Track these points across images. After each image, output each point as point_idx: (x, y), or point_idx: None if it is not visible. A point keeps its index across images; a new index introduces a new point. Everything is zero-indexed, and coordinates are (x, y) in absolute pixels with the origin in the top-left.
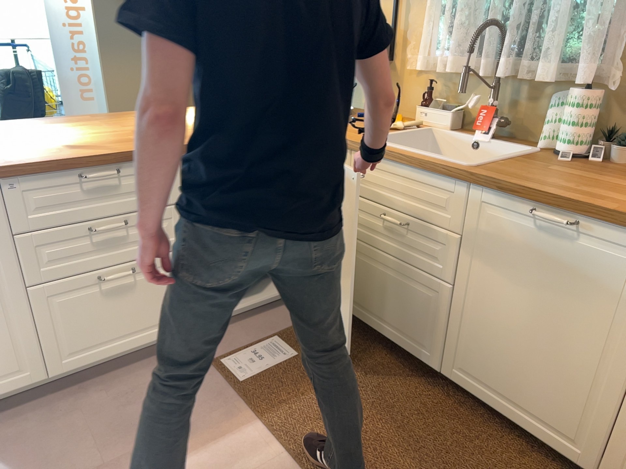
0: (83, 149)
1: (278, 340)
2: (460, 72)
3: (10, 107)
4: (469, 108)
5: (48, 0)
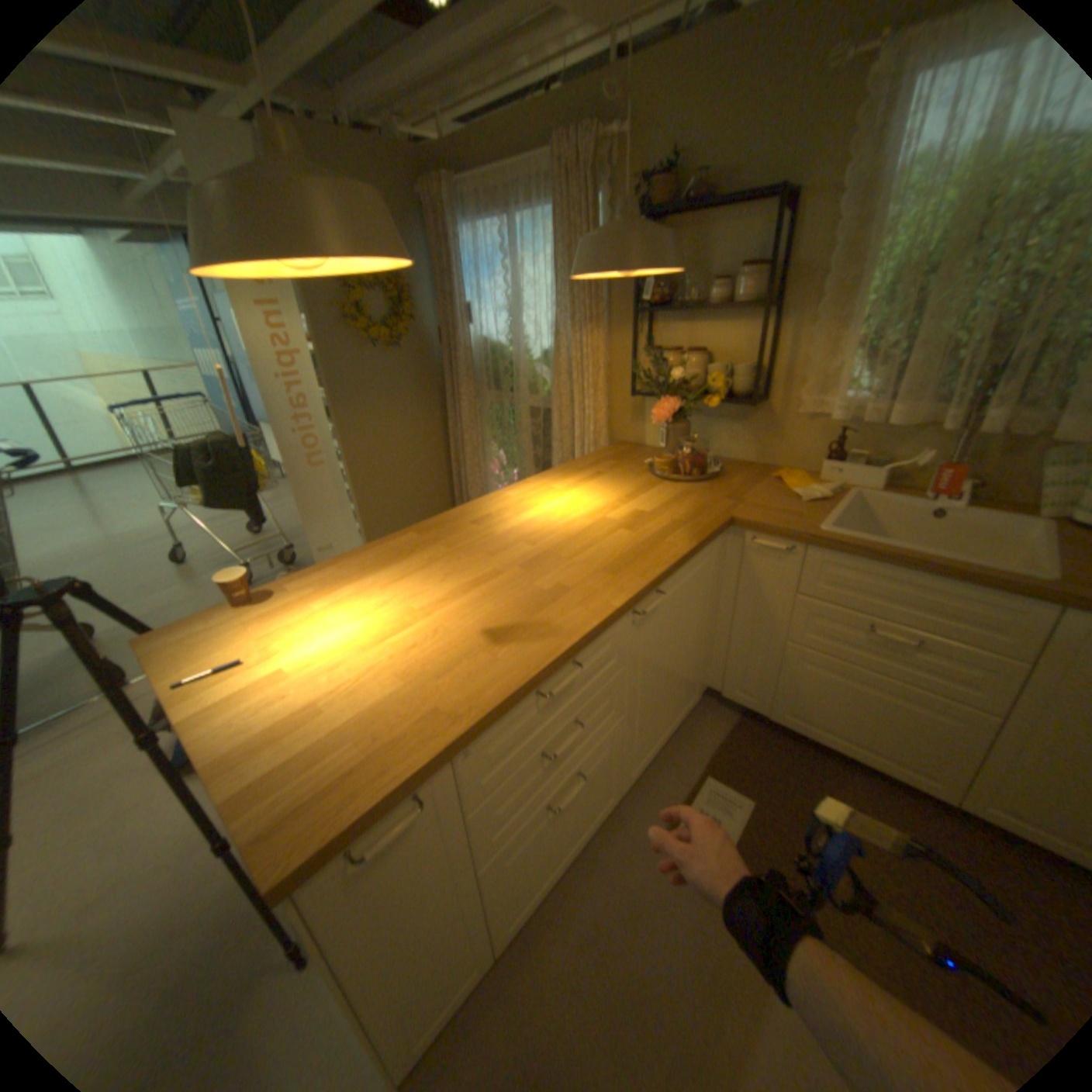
0: (514, 638)
1: (716, 784)
2: (913, 422)
3: (210, 488)
4: (921, 464)
5: (248, 346)
